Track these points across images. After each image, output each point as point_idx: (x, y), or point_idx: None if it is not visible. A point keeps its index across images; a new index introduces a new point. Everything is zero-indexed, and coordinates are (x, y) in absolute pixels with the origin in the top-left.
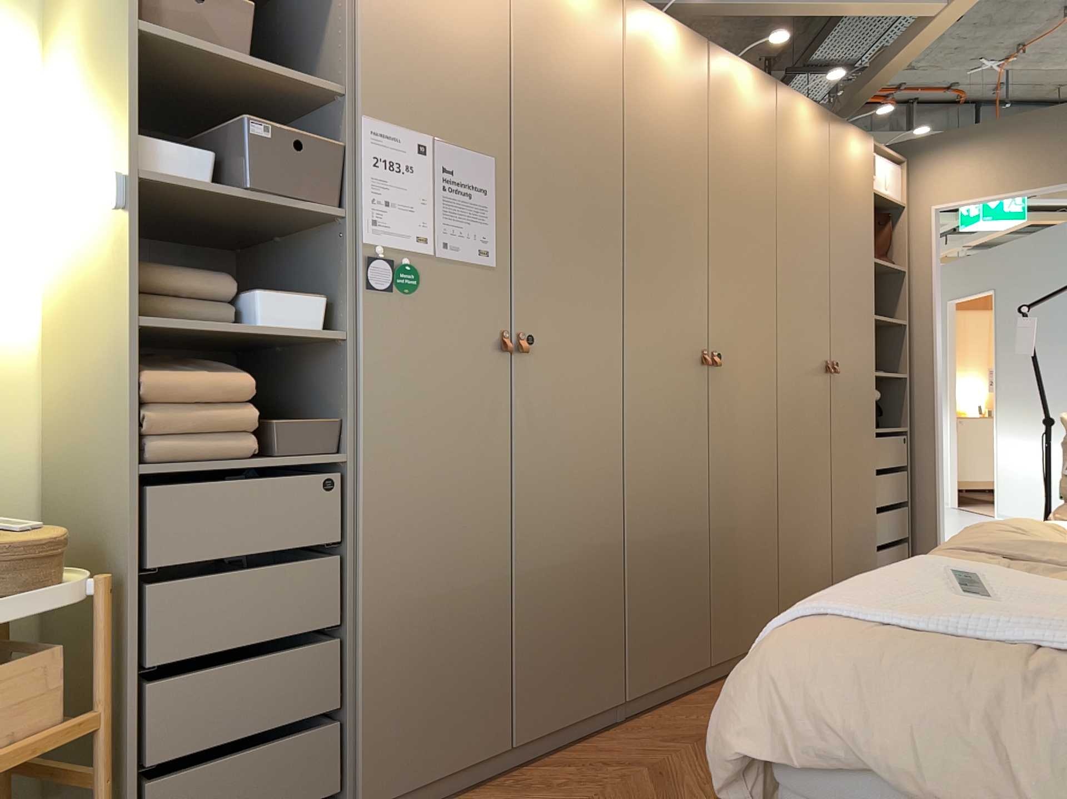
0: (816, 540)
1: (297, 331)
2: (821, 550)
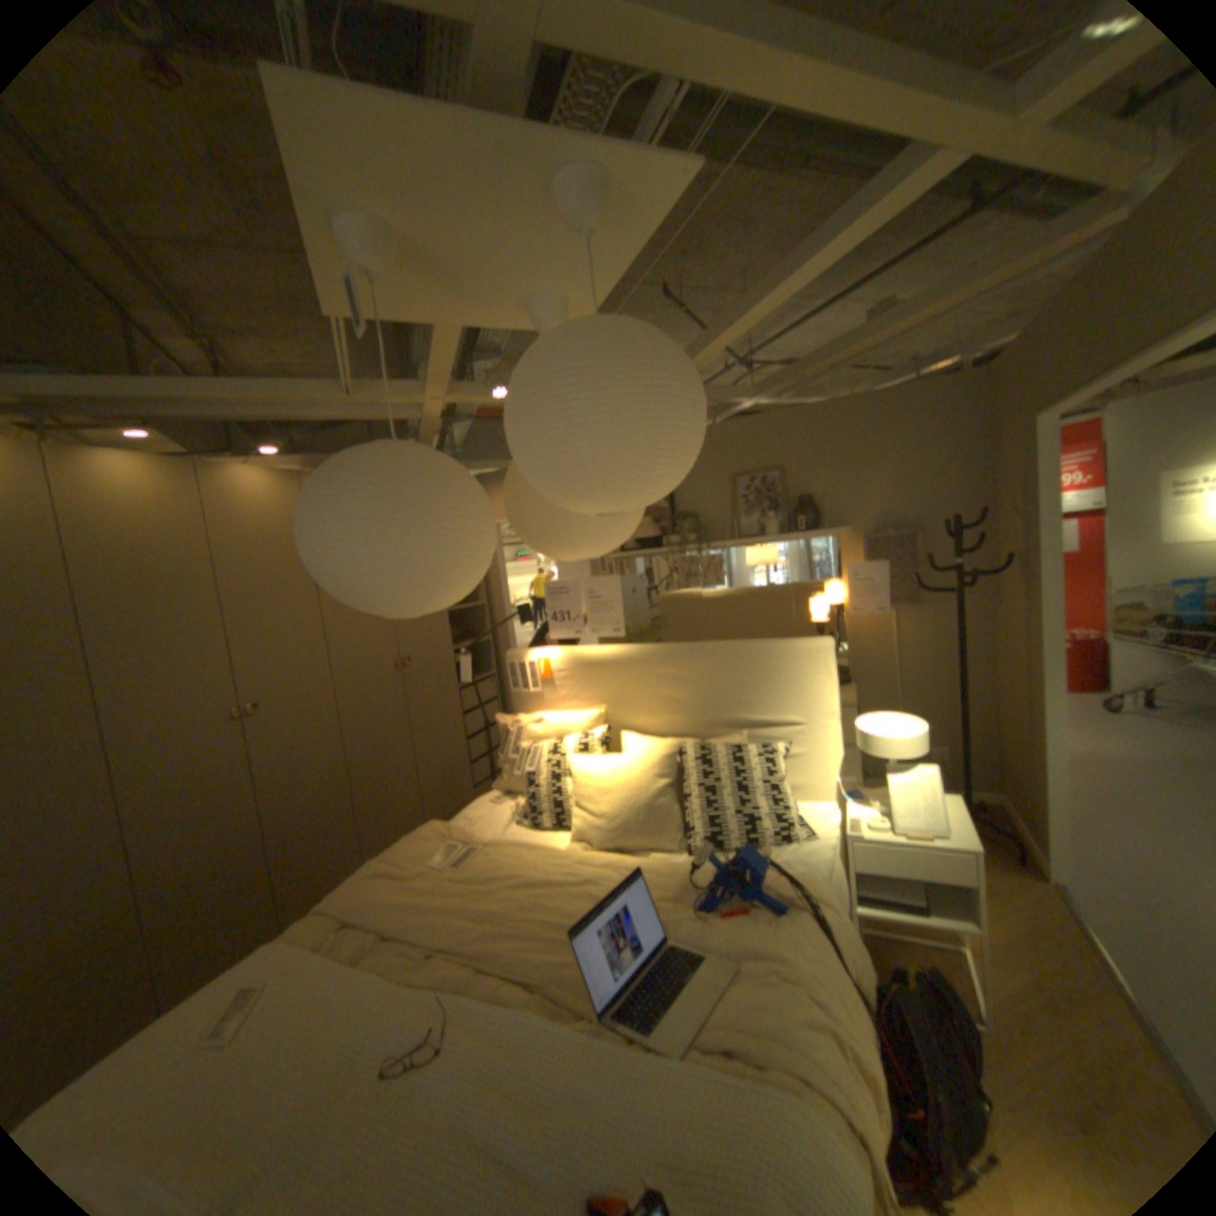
0: (397, 792)
1: None
2: (404, 796)
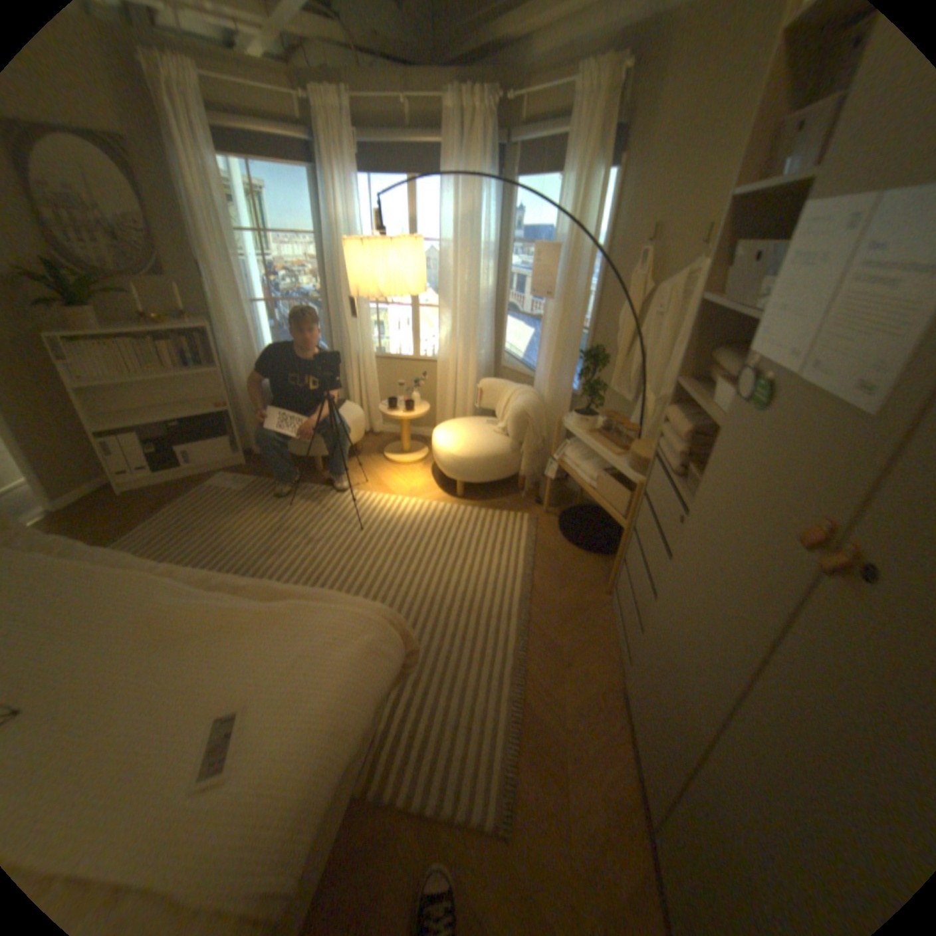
0: None
1: (716, 413)
2: None
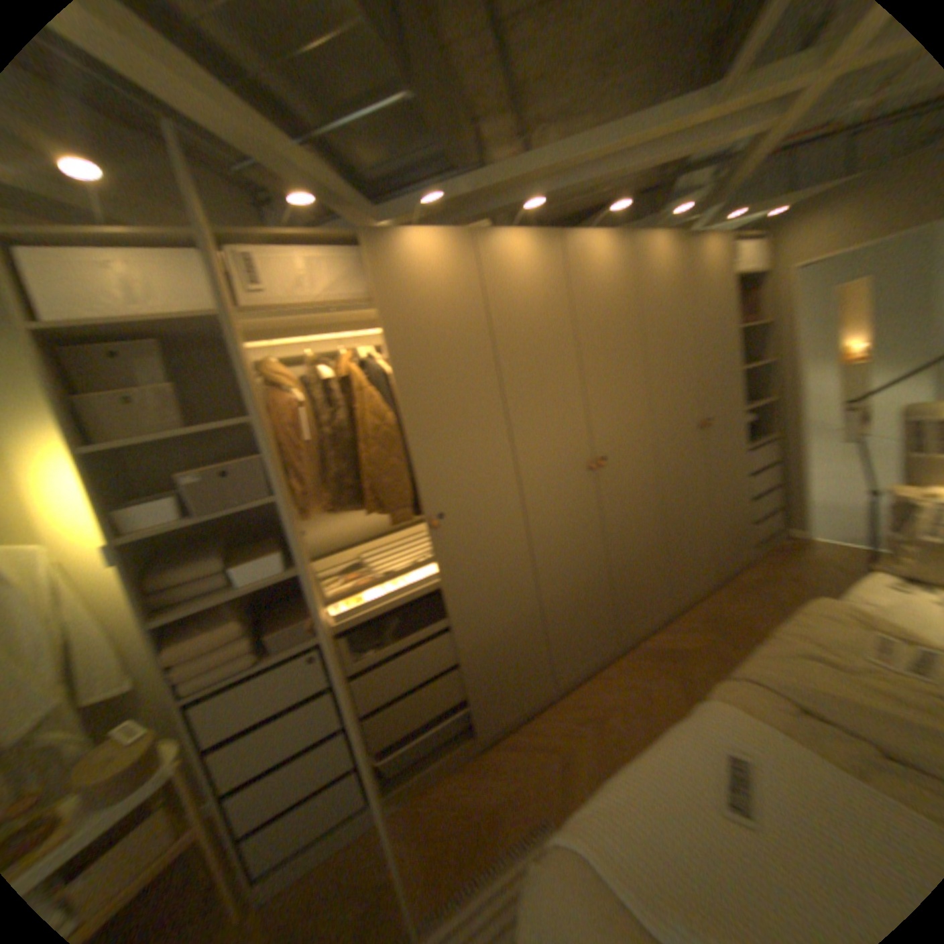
0: (699, 544)
1: (268, 581)
2: (704, 548)
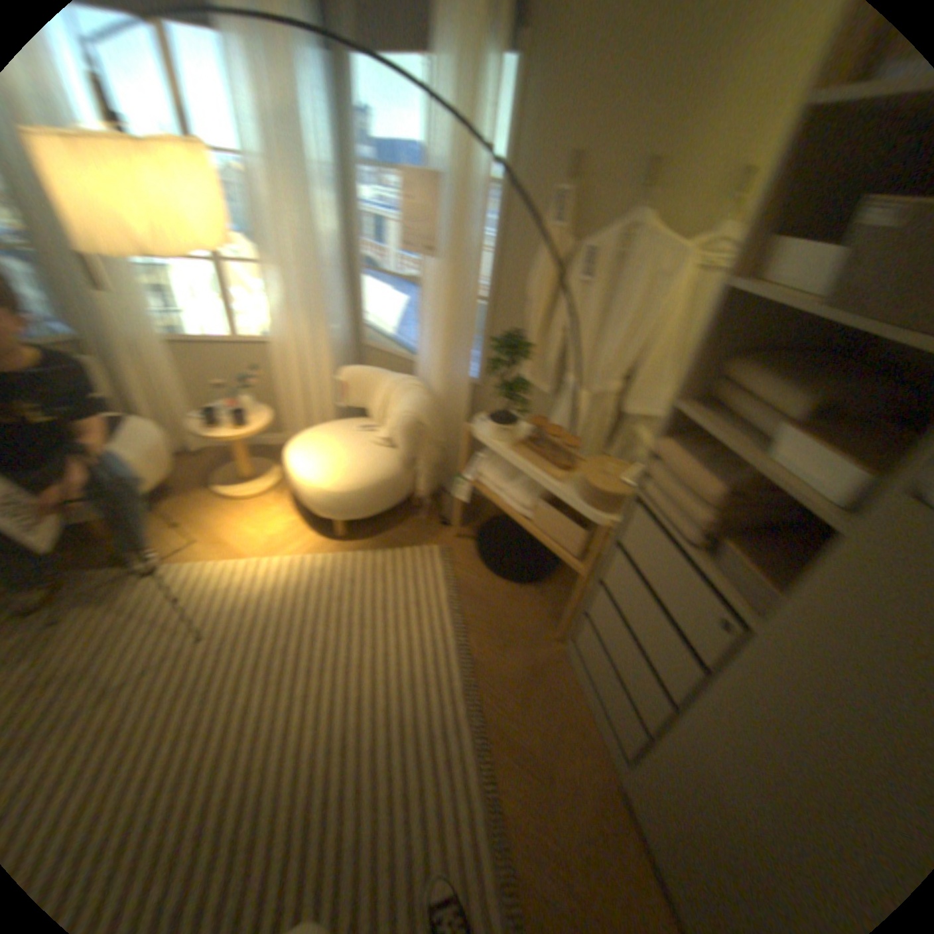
0: None
1: (798, 487)
2: None
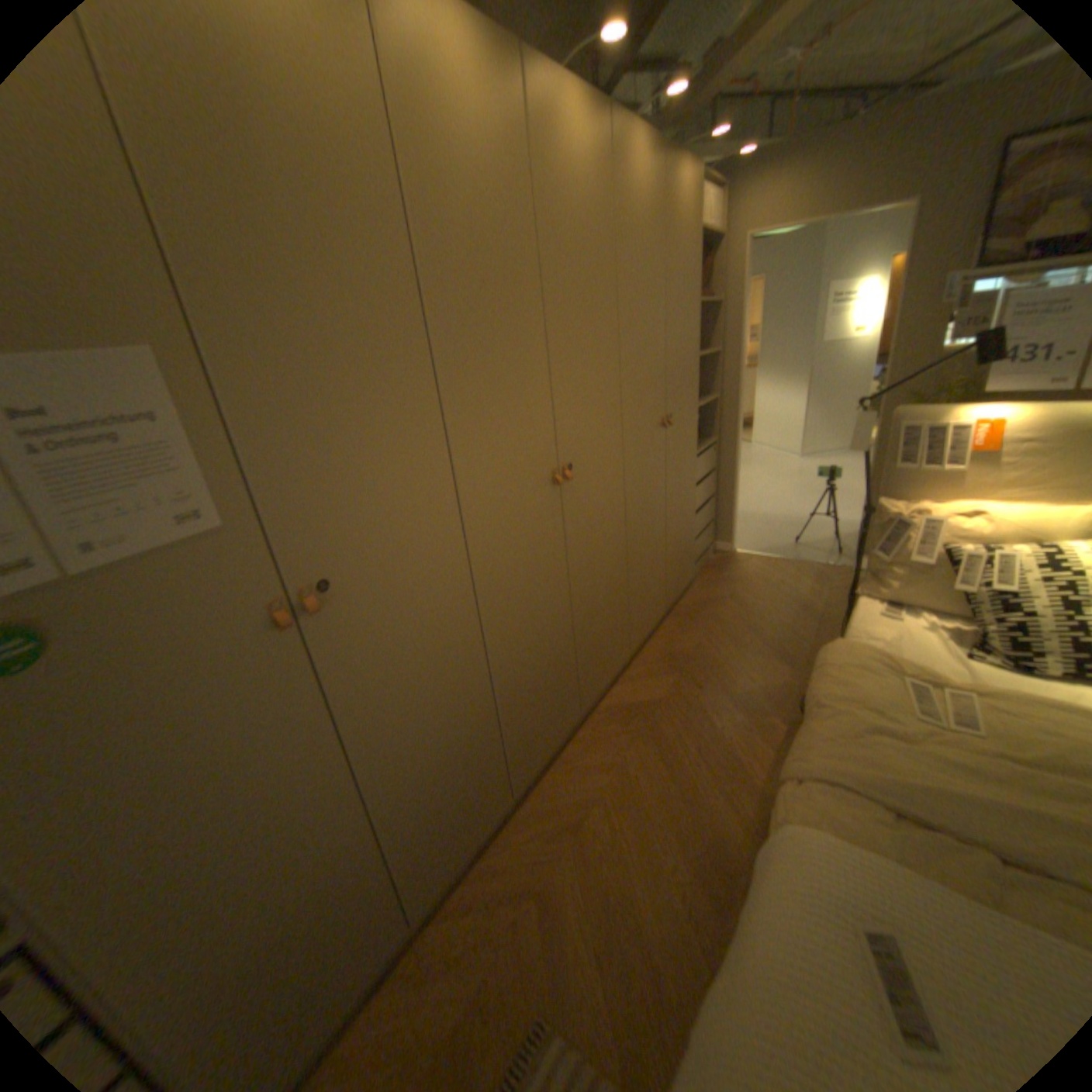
0: (653, 570)
1: None
2: (657, 574)
